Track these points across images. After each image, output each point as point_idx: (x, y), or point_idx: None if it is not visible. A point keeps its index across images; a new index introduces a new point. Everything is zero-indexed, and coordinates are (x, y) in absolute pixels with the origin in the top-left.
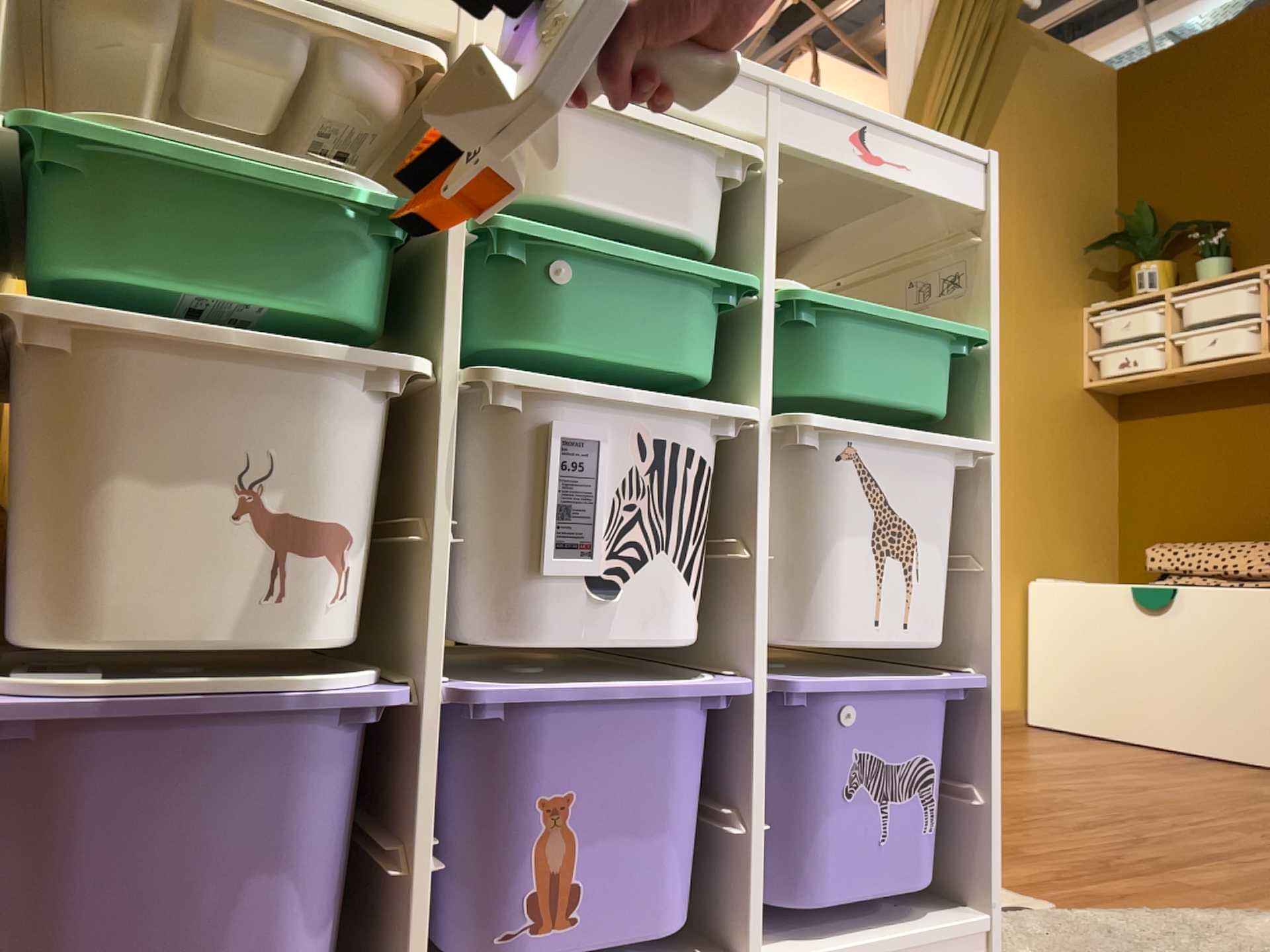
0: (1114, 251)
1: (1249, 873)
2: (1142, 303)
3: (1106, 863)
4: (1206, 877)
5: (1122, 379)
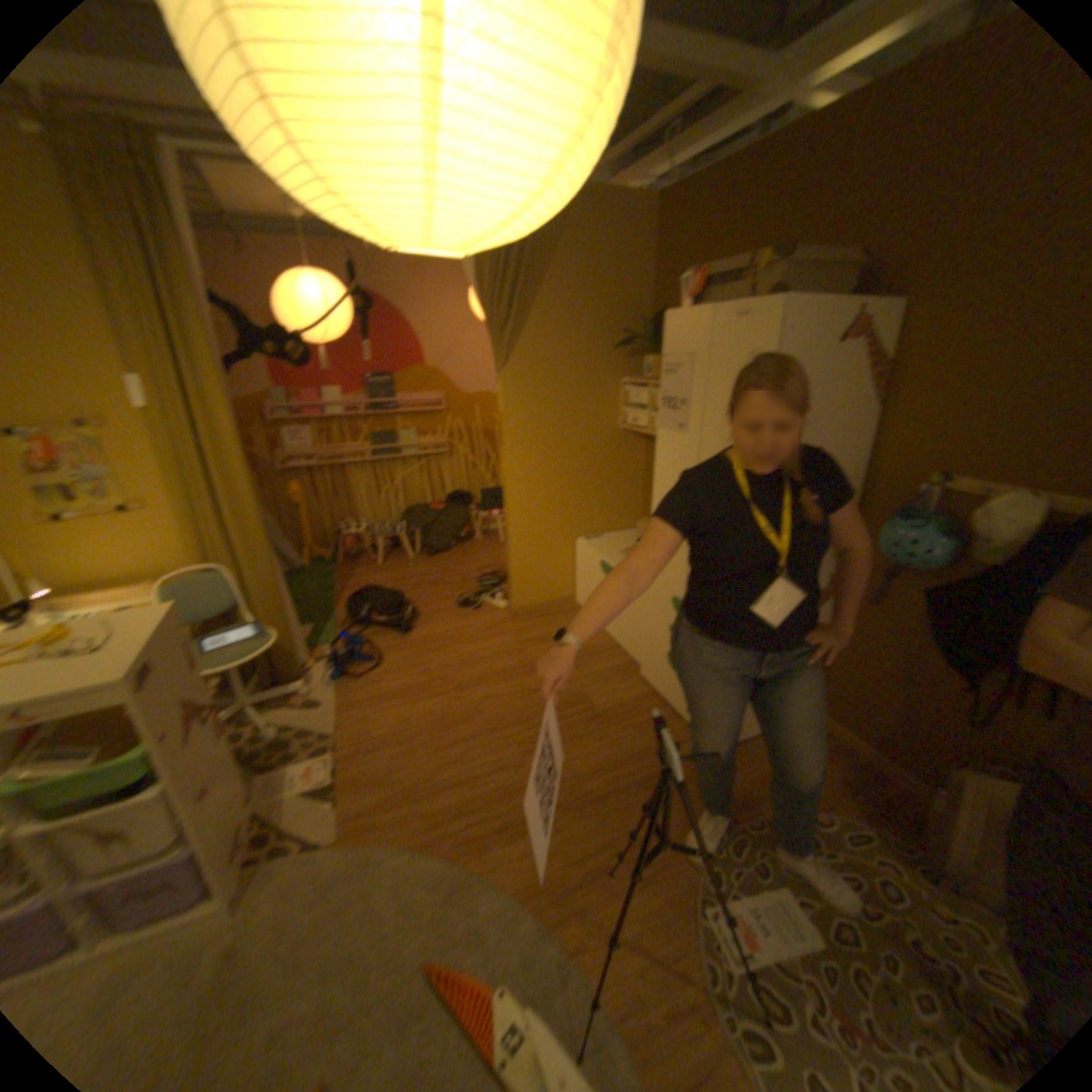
0: (637, 346)
1: (458, 809)
2: (648, 384)
3: (406, 799)
4: (432, 815)
5: (634, 431)
